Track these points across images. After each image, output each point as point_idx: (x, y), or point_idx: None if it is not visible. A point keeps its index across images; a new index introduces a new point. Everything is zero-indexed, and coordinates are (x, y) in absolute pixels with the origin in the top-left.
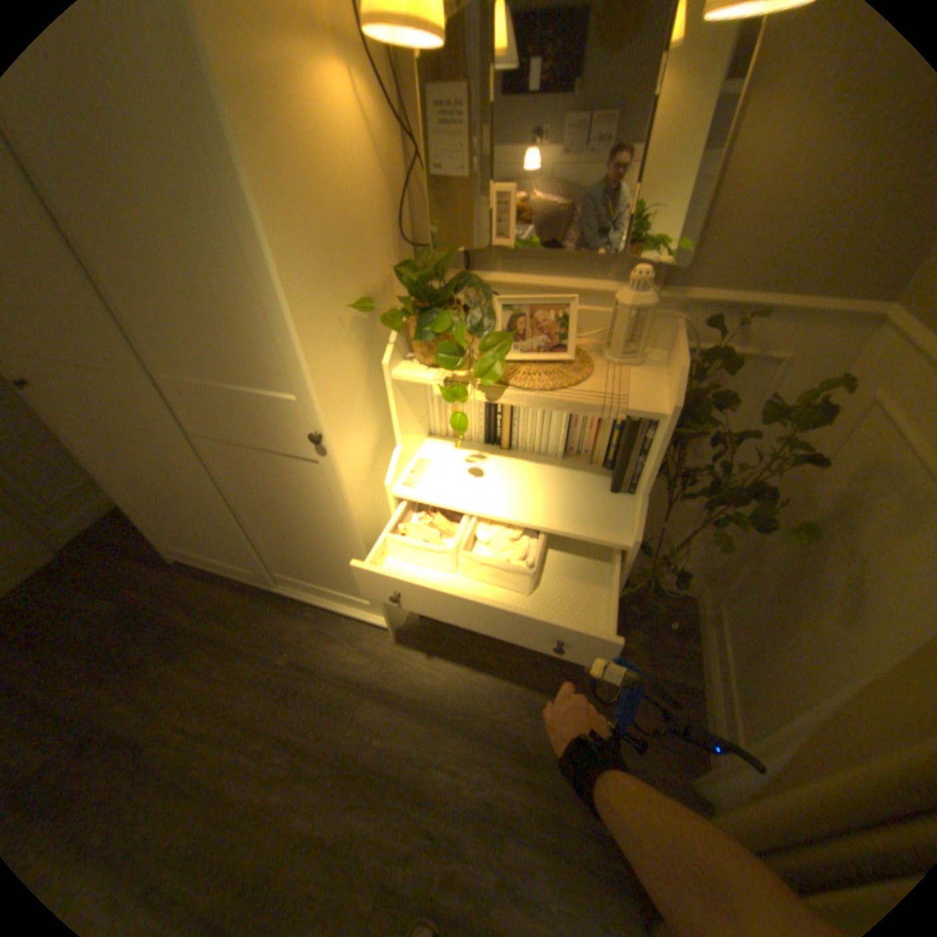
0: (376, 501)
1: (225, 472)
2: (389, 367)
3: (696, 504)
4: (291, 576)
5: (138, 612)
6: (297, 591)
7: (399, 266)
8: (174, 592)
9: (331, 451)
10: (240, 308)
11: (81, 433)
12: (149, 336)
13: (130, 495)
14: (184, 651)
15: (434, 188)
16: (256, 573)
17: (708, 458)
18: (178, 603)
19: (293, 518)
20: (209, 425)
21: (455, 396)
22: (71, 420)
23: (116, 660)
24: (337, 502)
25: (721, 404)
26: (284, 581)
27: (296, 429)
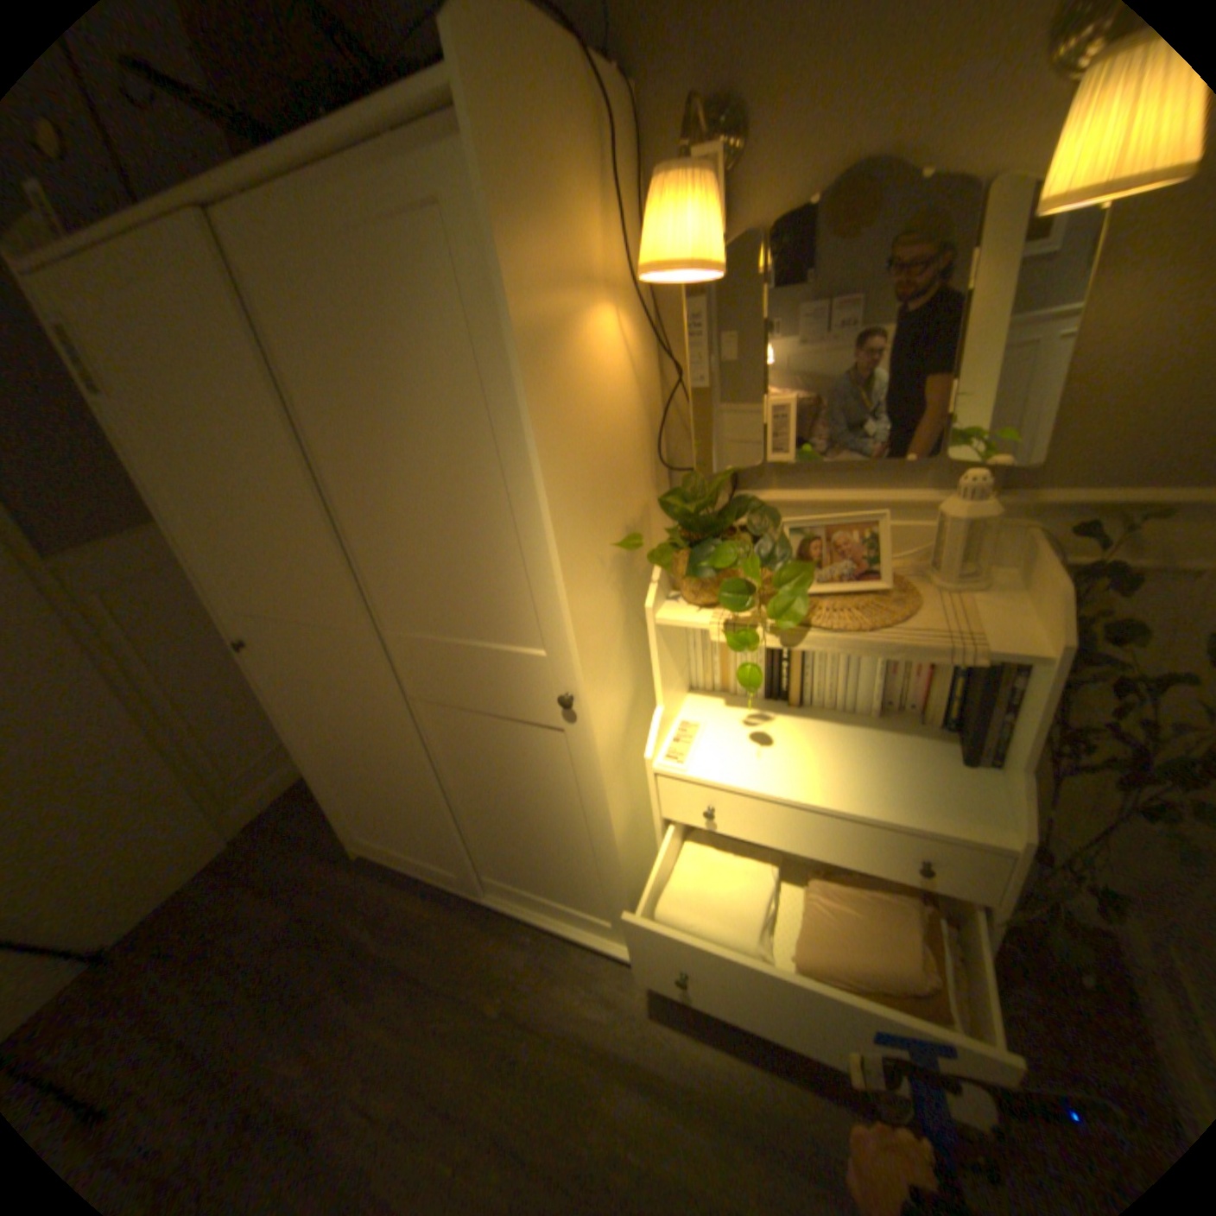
0: (628, 780)
1: (440, 744)
2: (643, 608)
3: (1090, 780)
4: (504, 883)
5: (311, 929)
6: (510, 904)
7: (663, 495)
8: (354, 902)
9: (582, 717)
10: (493, 556)
11: (282, 699)
12: (382, 590)
13: (320, 772)
14: (365, 988)
15: (693, 408)
16: (459, 877)
17: (1101, 711)
18: (359, 917)
19: (519, 804)
20: (432, 687)
21: (741, 642)
22: (275, 685)
23: (282, 998)
24: (581, 782)
25: (1118, 637)
26: (493, 889)
27: (540, 691)
